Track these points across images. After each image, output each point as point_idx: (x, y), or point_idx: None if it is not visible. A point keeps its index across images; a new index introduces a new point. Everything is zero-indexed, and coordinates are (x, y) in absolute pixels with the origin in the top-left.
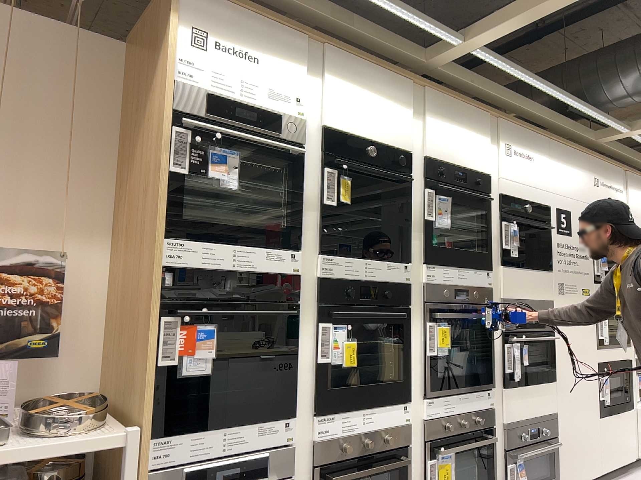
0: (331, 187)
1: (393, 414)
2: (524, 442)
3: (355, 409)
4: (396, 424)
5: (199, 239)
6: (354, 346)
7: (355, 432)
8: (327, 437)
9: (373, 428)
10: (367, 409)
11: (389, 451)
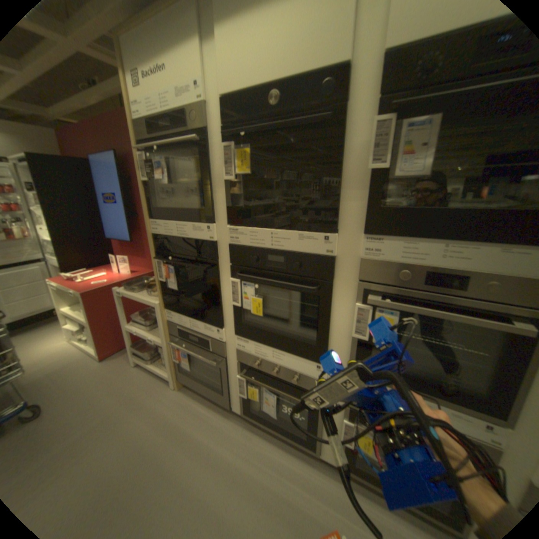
0: (228, 163)
1: (303, 366)
2: None
3: (265, 345)
4: (307, 375)
5: (161, 220)
6: (259, 301)
7: (266, 359)
8: (244, 351)
9: (282, 365)
10: (277, 349)
11: (301, 388)
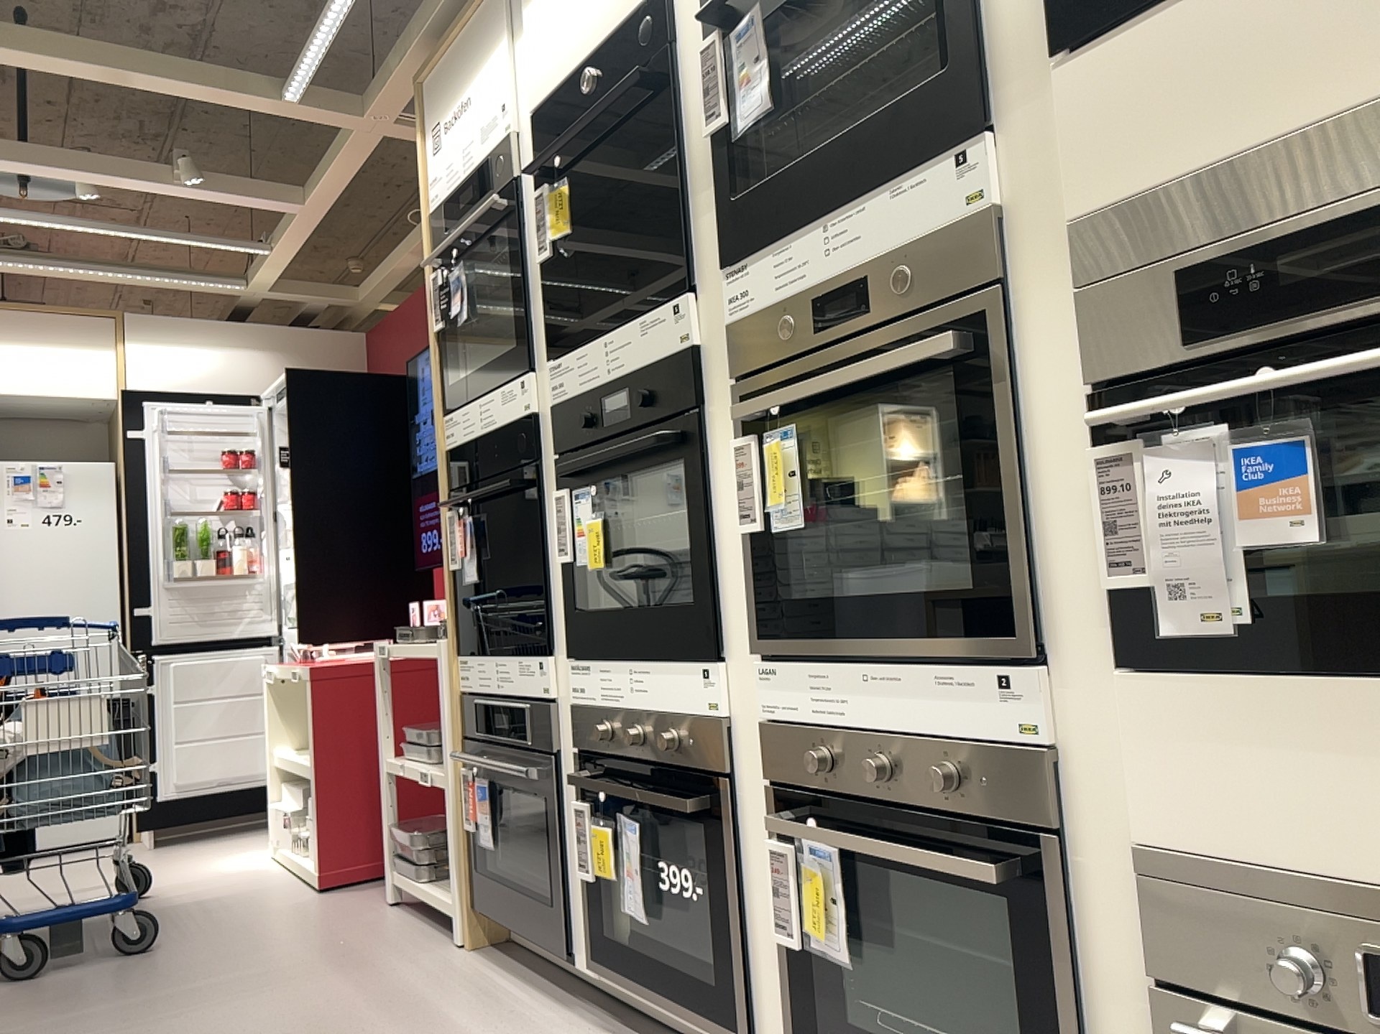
0: (540, 226)
1: (681, 686)
2: (1312, 1012)
3: (616, 659)
4: (690, 712)
5: (458, 405)
6: (594, 526)
7: (619, 707)
8: (583, 704)
9: (647, 709)
10: (637, 662)
11: (688, 774)
